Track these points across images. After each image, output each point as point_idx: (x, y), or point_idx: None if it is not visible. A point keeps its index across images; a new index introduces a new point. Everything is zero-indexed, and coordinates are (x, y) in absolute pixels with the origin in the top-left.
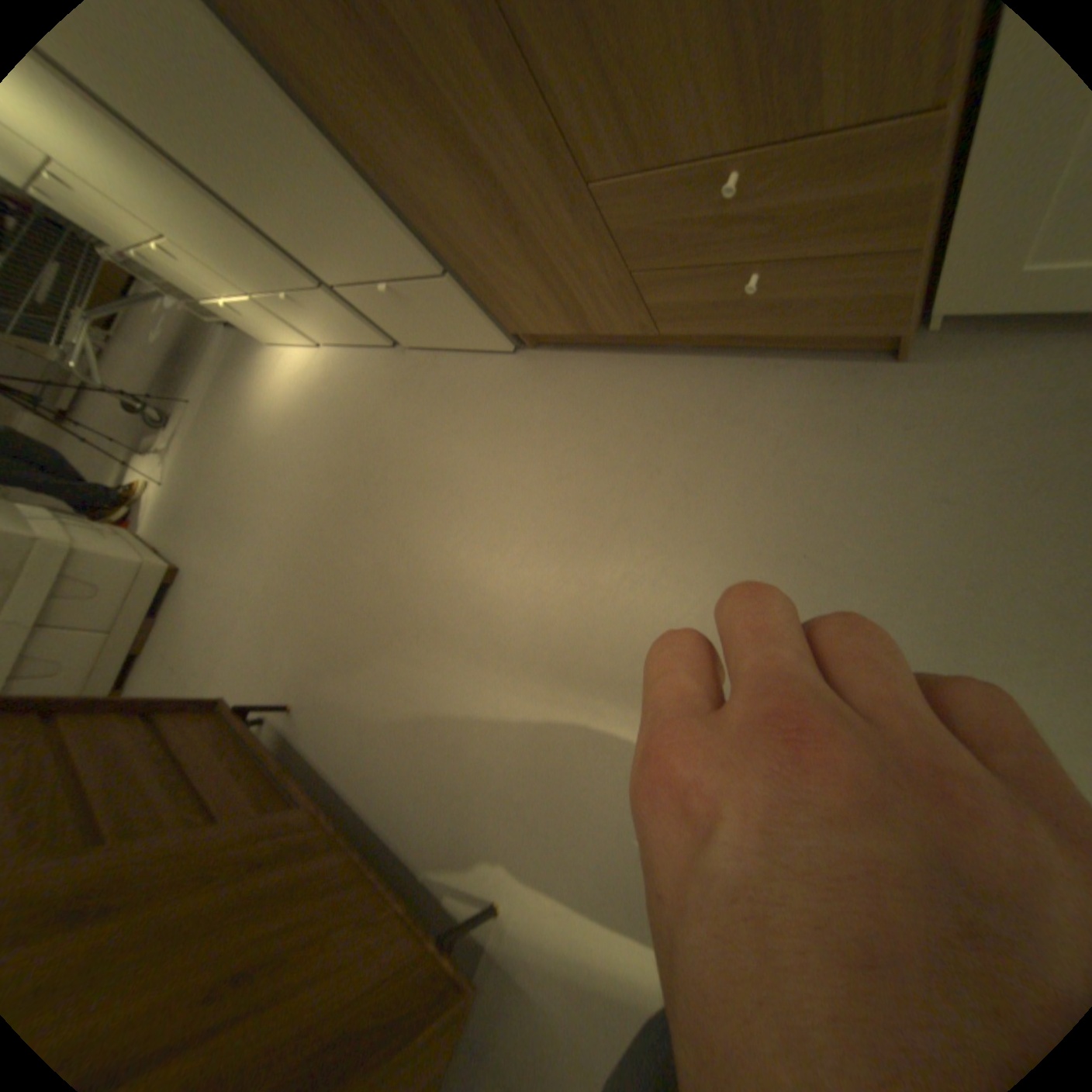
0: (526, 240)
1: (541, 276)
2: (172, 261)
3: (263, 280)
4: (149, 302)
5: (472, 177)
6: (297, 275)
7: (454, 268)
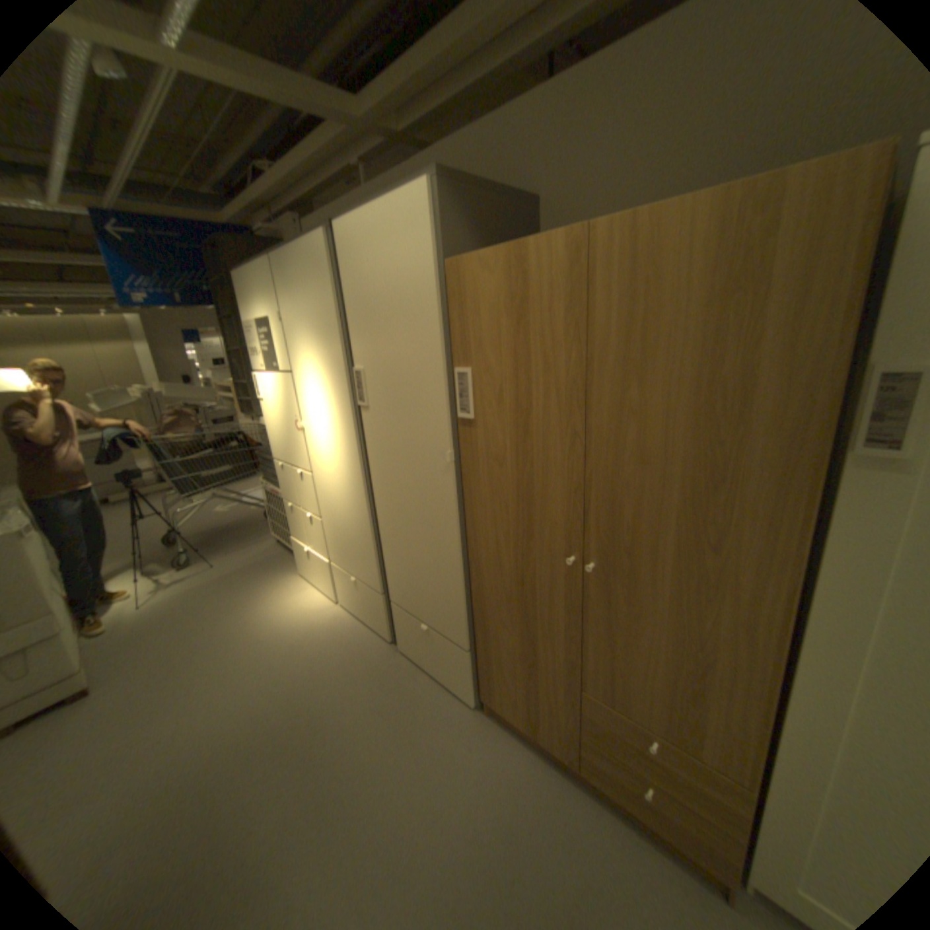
0: (532, 679)
1: (527, 696)
2: (309, 523)
3: (352, 567)
4: (235, 488)
5: (525, 644)
6: (378, 583)
7: (478, 655)
